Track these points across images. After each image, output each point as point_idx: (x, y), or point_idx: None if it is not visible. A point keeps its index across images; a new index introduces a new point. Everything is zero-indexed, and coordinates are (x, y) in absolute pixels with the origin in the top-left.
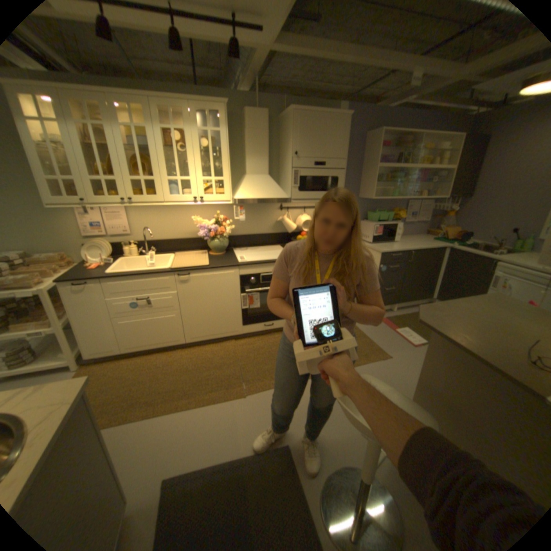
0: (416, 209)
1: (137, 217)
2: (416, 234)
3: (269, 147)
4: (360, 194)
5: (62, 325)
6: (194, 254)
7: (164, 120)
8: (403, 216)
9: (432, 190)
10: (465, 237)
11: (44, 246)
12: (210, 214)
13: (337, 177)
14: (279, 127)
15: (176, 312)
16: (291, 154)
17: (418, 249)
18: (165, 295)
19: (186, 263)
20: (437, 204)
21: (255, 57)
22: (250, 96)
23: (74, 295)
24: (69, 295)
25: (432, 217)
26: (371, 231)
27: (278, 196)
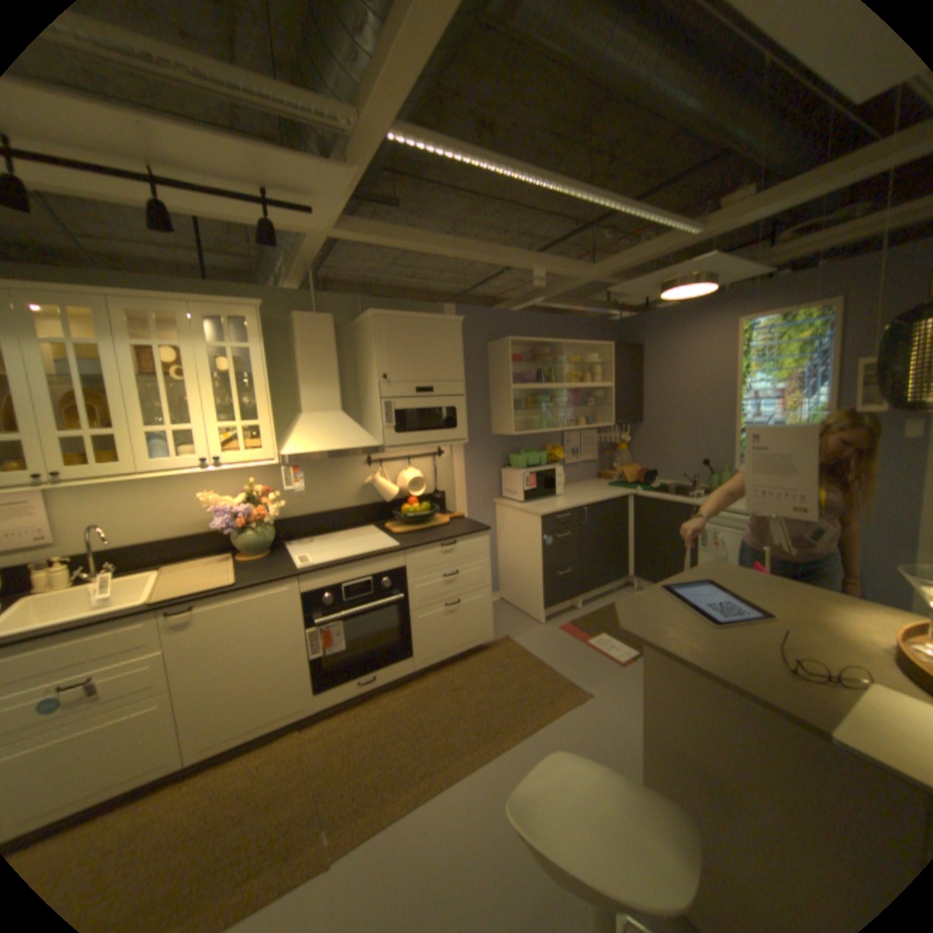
0: (575, 446)
1: (74, 507)
2: (583, 481)
3: (339, 370)
4: (493, 430)
5: None
6: (205, 565)
7: (142, 332)
8: (560, 457)
9: (590, 417)
10: (648, 478)
11: None
12: (237, 485)
13: (454, 408)
14: (353, 340)
15: (160, 699)
16: (378, 379)
17: (592, 504)
18: (133, 664)
19: (186, 586)
20: (602, 436)
21: (306, 246)
22: (301, 297)
23: None
24: None
25: (599, 455)
26: (519, 485)
27: (362, 445)
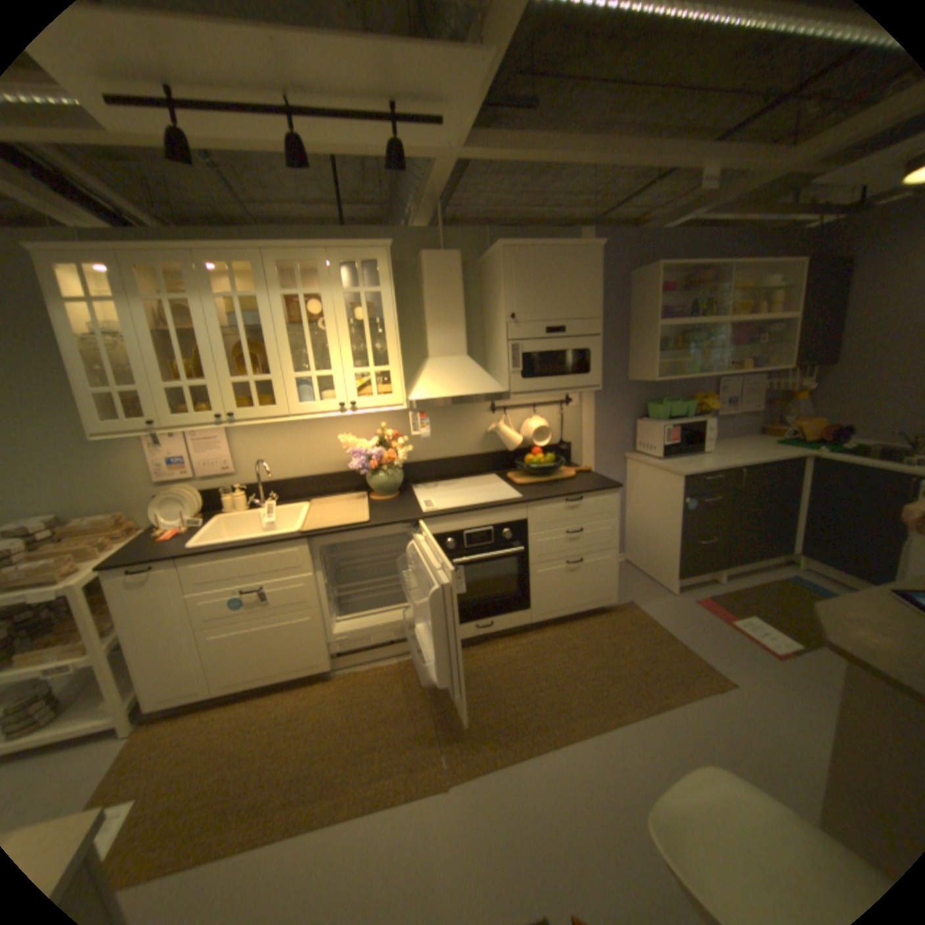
0: (735, 393)
1: (247, 443)
2: (741, 436)
3: (465, 311)
4: (631, 375)
5: (108, 648)
6: (345, 501)
7: (291, 283)
8: (714, 407)
9: (760, 358)
10: (837, 435)
11: (90, 503)
12: (370, 428)
13: (588, 349)
14: (480, 277)
15: (313, 612)
16: (505, 319)
17: (754, 465)
18: (292, 580)
19: (330, 518)
20: (773, 381)
21: (434, 173)
22: (429, 234)
23: (129, 591)
24: (121, 592)
25: (767, 405)
26: (659, 438)
27: (486, 391)
